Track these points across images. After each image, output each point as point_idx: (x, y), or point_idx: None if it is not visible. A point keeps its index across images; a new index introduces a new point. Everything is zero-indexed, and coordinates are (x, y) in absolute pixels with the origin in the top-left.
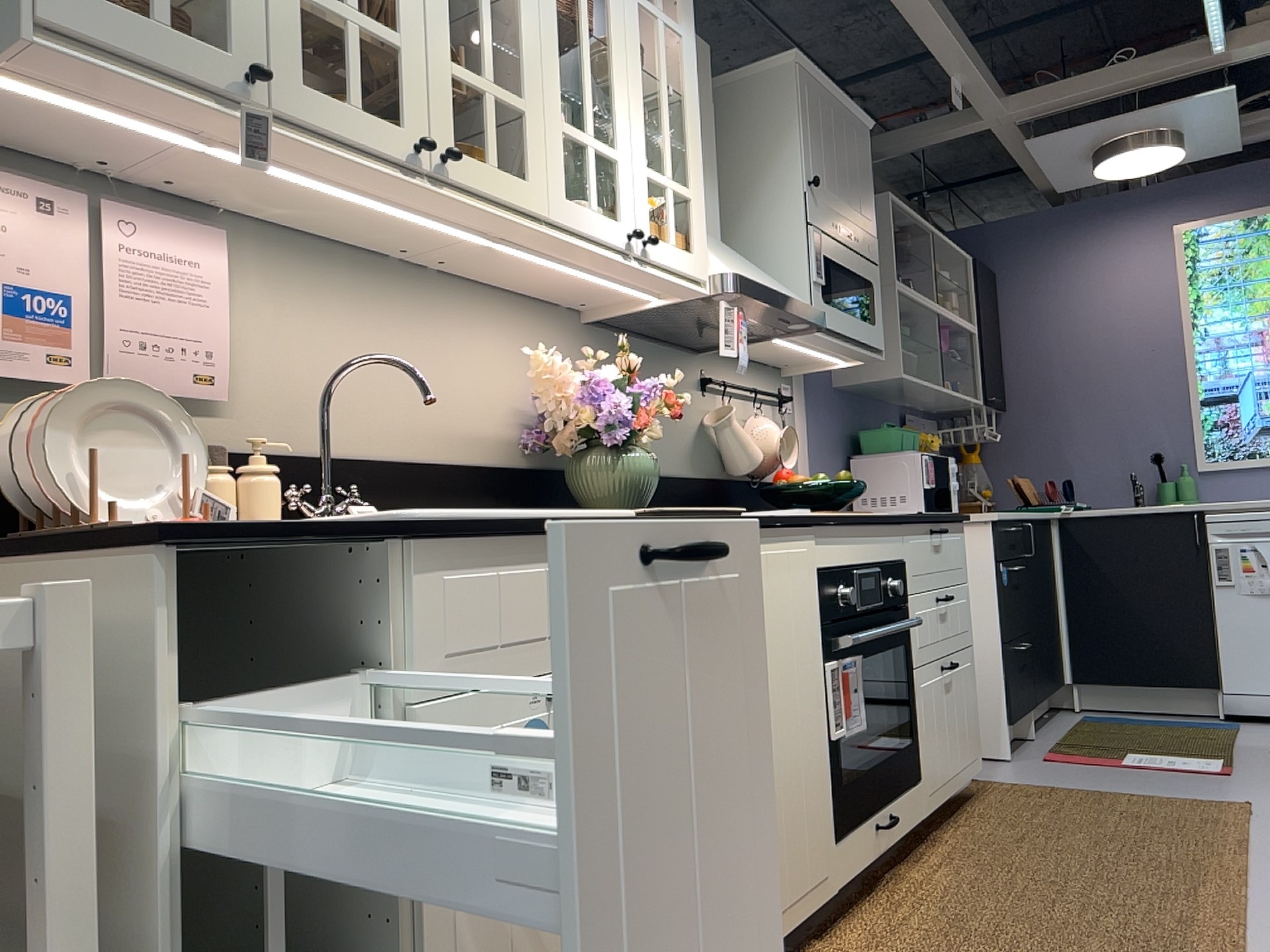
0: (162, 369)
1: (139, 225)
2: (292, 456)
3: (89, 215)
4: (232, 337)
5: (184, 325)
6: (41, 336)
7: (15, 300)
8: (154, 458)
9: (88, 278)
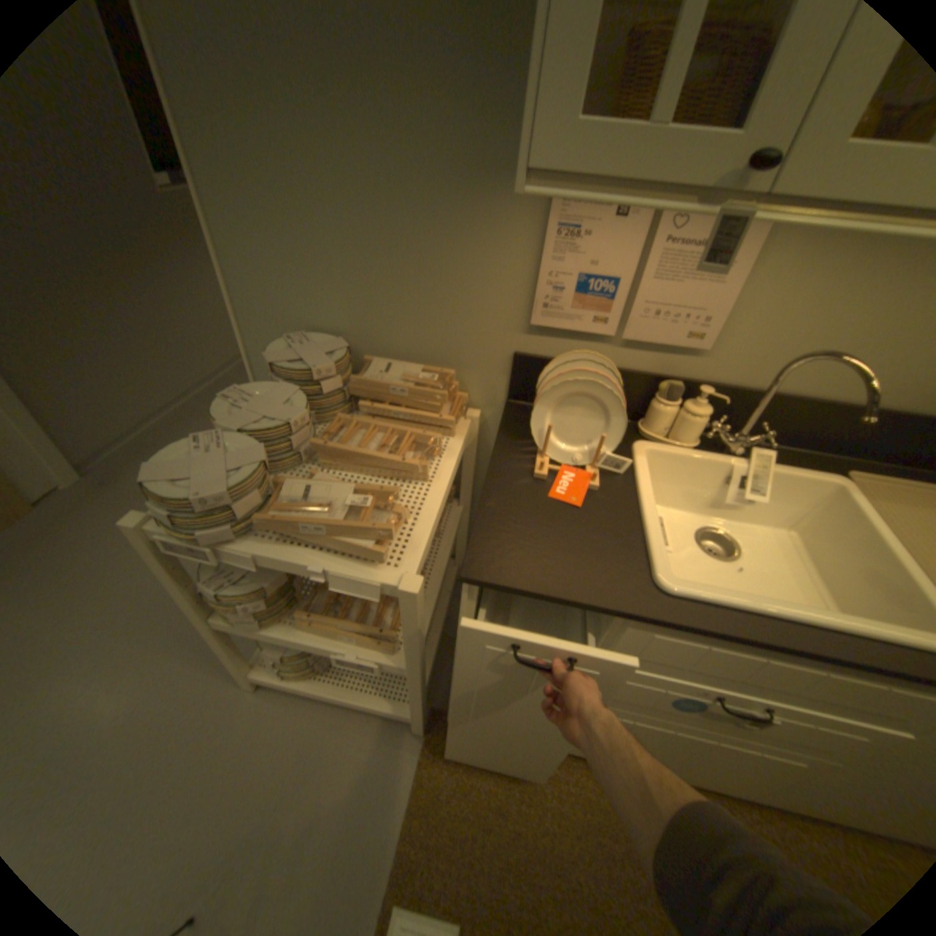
0: (667, 329)
1: (694, 216)
2: (748, 389)
3: (656, 212)
4: (744, 300)
5: (698, 298)
6: (595, 306)
7: (585, 284)
8: (606, 418)
9: (638, 265)
